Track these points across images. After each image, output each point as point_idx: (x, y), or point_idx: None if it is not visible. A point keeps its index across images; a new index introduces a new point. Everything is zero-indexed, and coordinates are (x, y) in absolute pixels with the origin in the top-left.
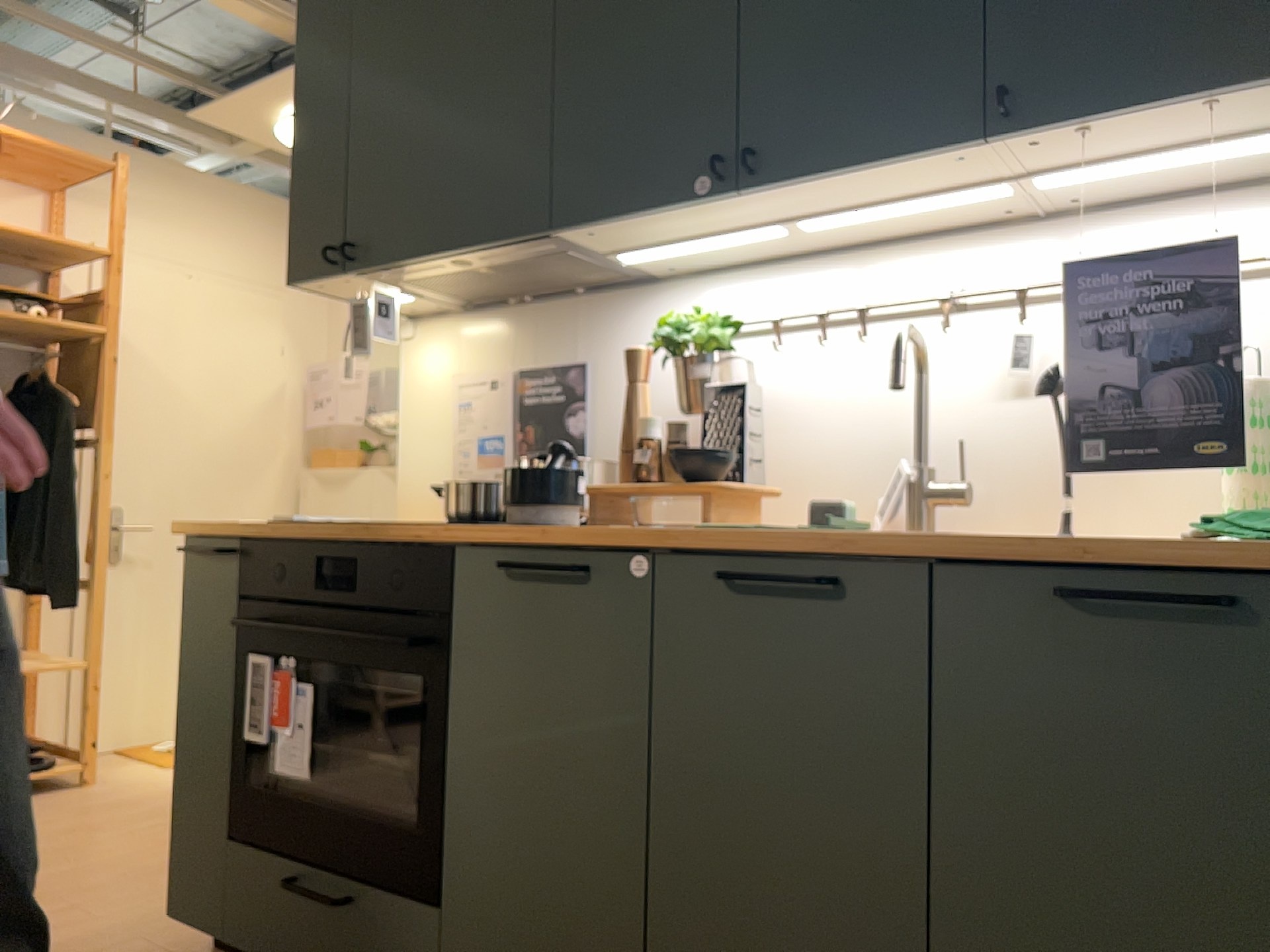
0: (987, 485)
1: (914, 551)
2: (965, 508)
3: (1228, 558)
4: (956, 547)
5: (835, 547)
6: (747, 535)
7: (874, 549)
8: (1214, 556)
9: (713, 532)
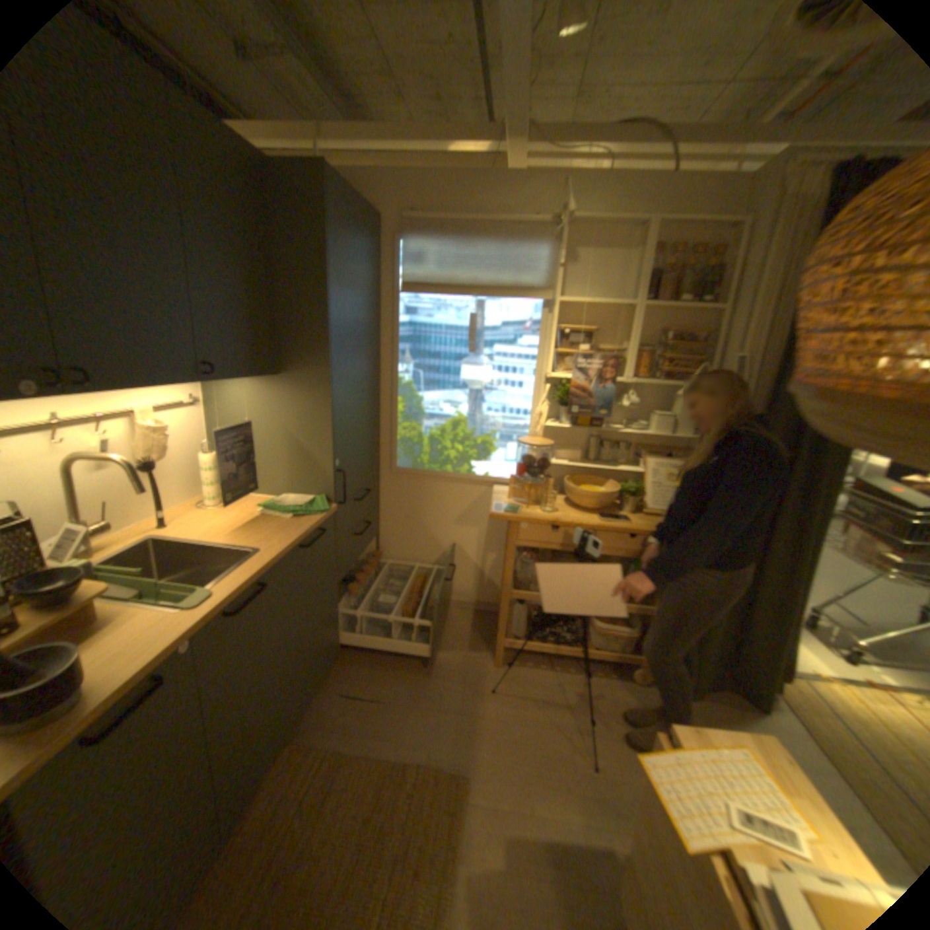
0: (93, 518)
1: (279, 559)
2: (98, 534)
3: (316, 521)
4: (288, 551)
5: (260, 573)
6: (220, 593)
7: (270, 566)
8: (321, 522)
9: (205, 603)
